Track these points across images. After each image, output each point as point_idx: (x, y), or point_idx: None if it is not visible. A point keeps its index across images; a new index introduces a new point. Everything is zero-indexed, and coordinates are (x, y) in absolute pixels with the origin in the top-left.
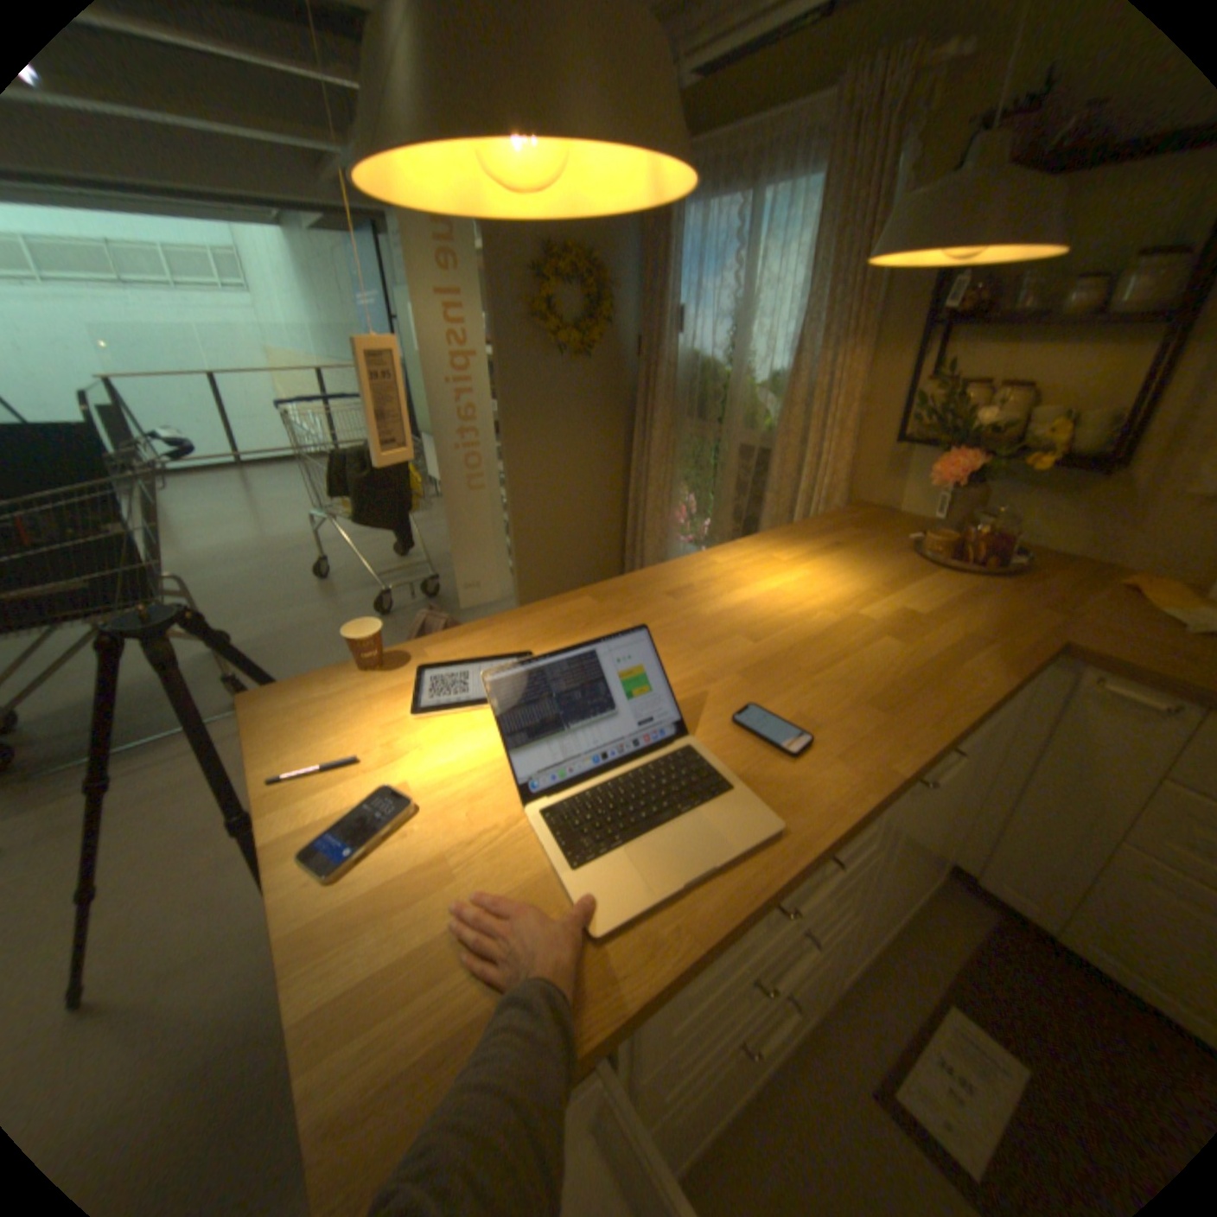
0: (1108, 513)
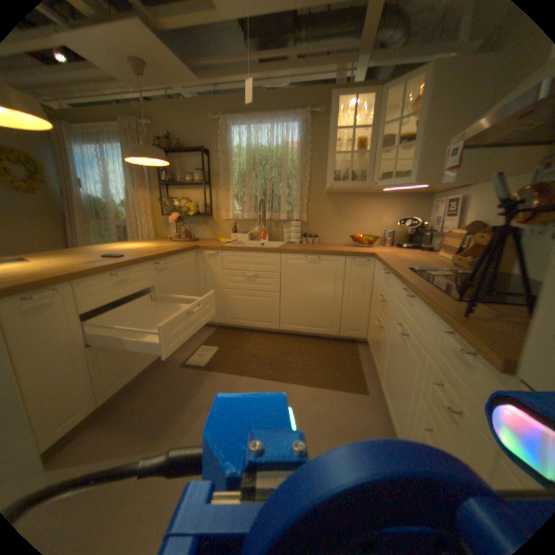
0: (212, 228)
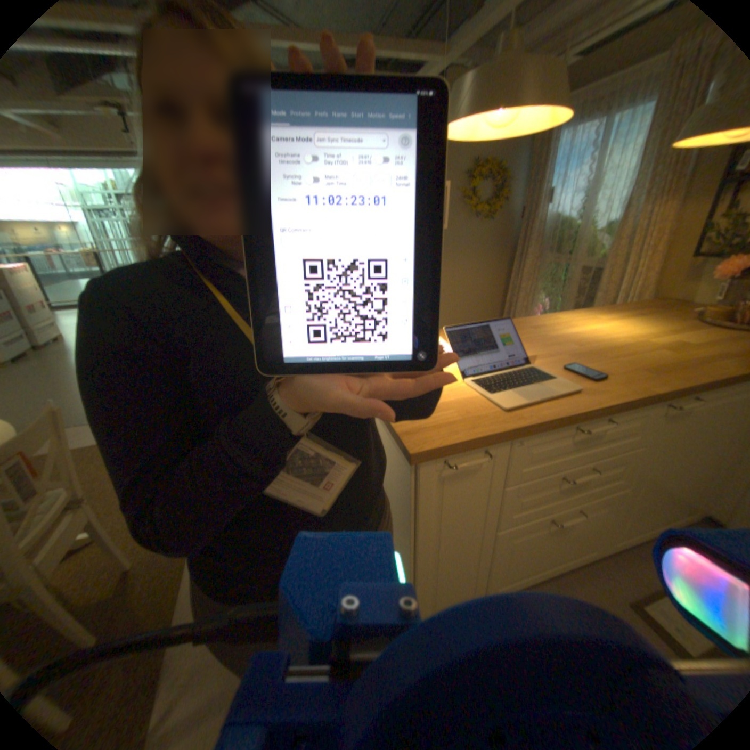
0: None
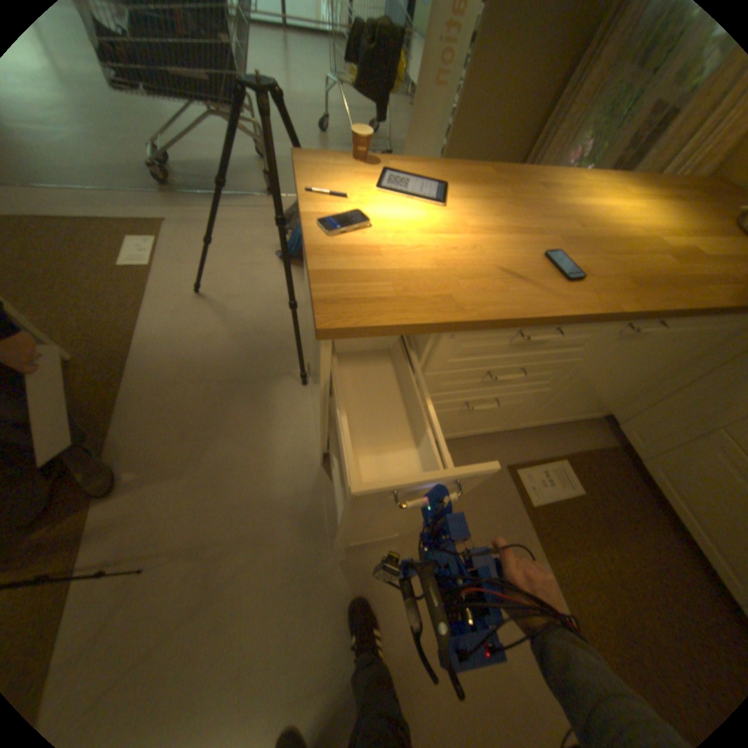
0: None
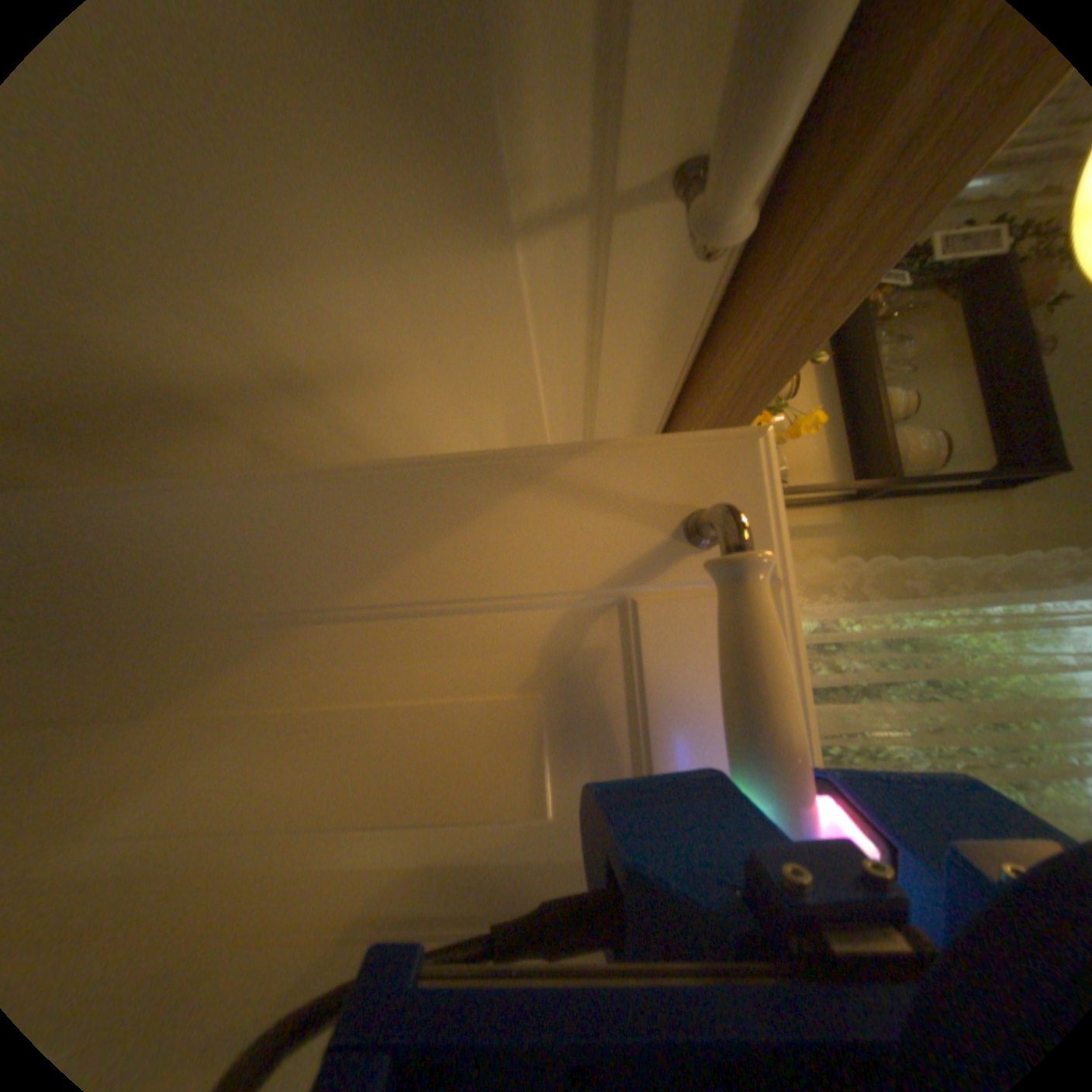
0: None
